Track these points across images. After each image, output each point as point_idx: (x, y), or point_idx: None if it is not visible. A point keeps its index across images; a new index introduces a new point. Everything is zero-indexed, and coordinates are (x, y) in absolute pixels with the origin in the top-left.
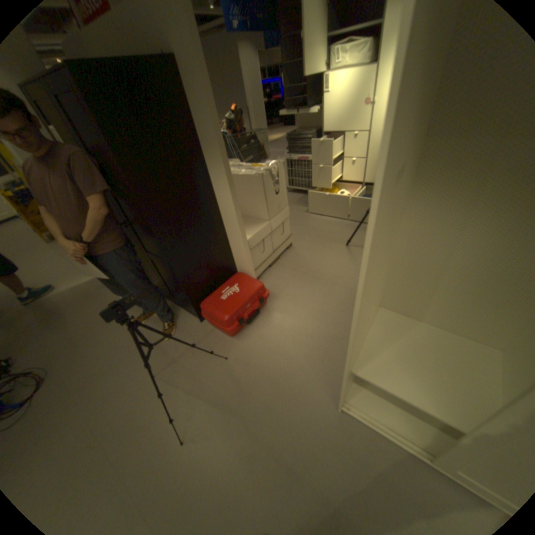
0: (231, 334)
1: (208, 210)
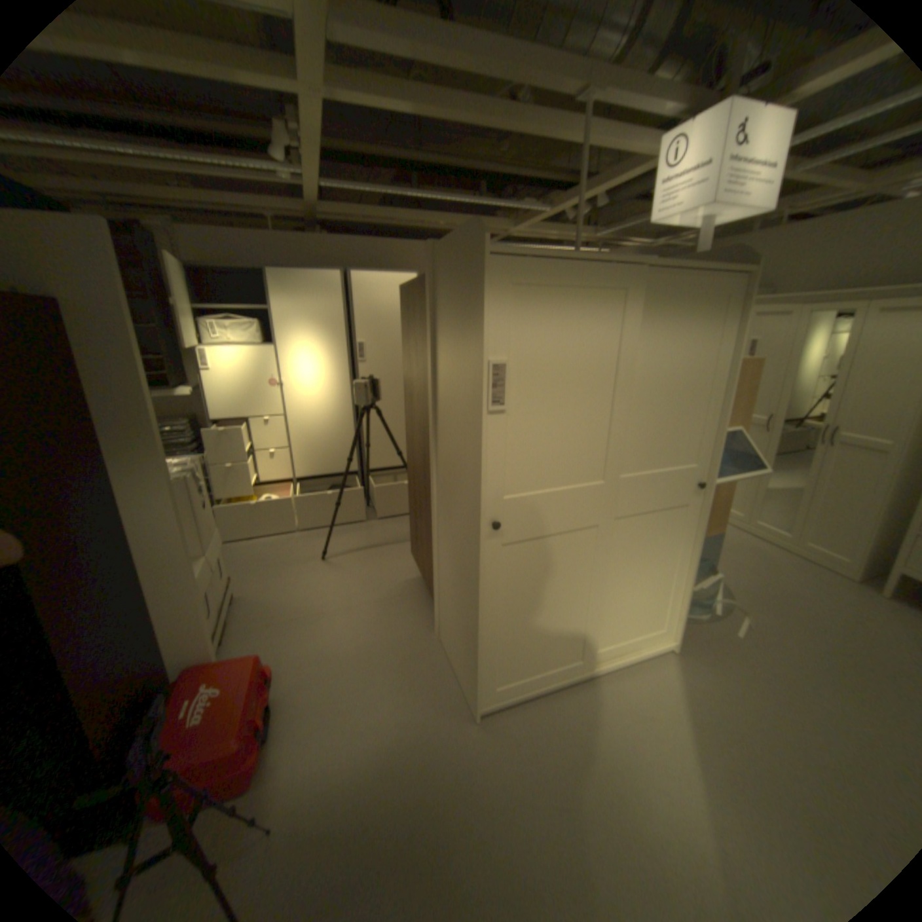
0: (245, 782)
1: (116, 550)
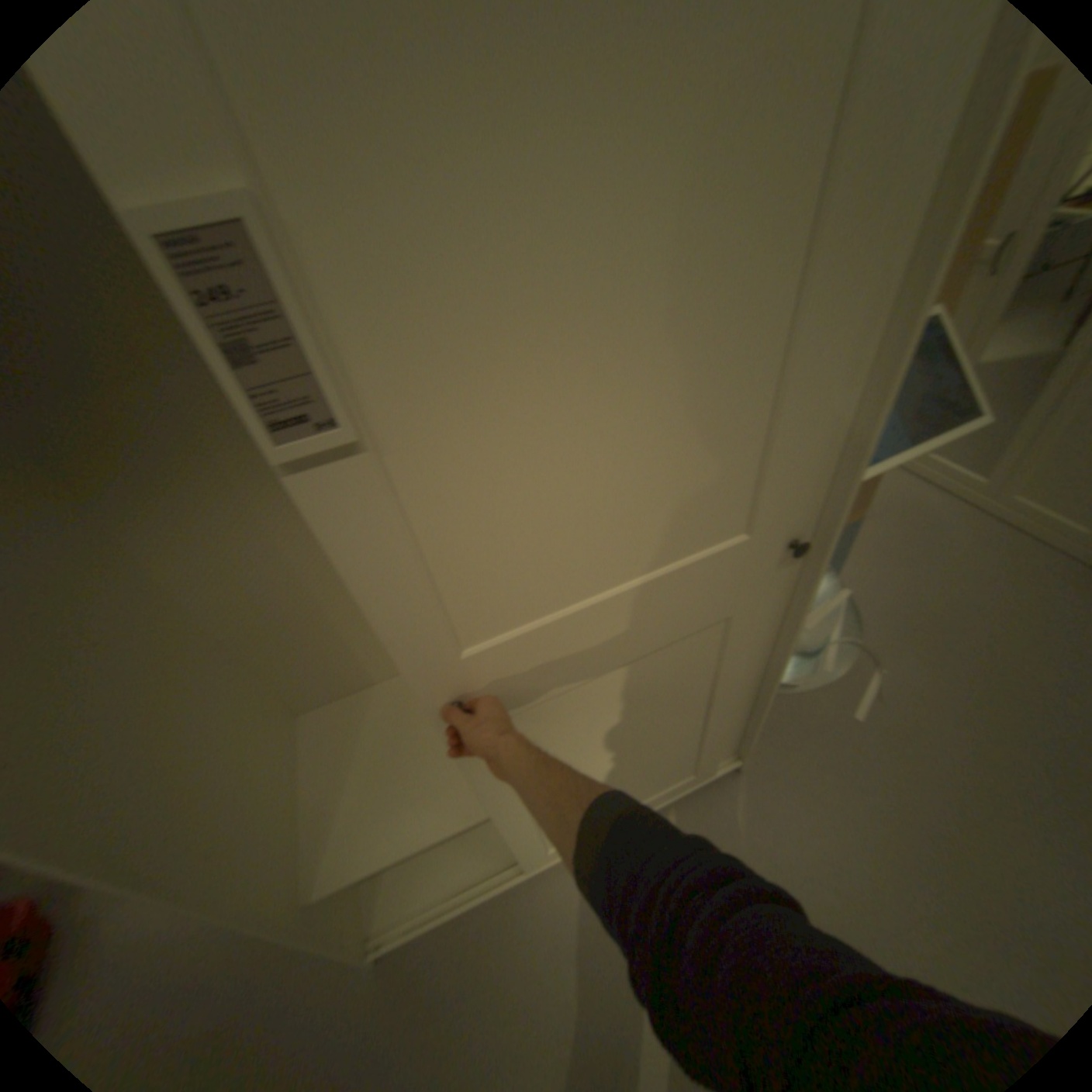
0: None
1: None
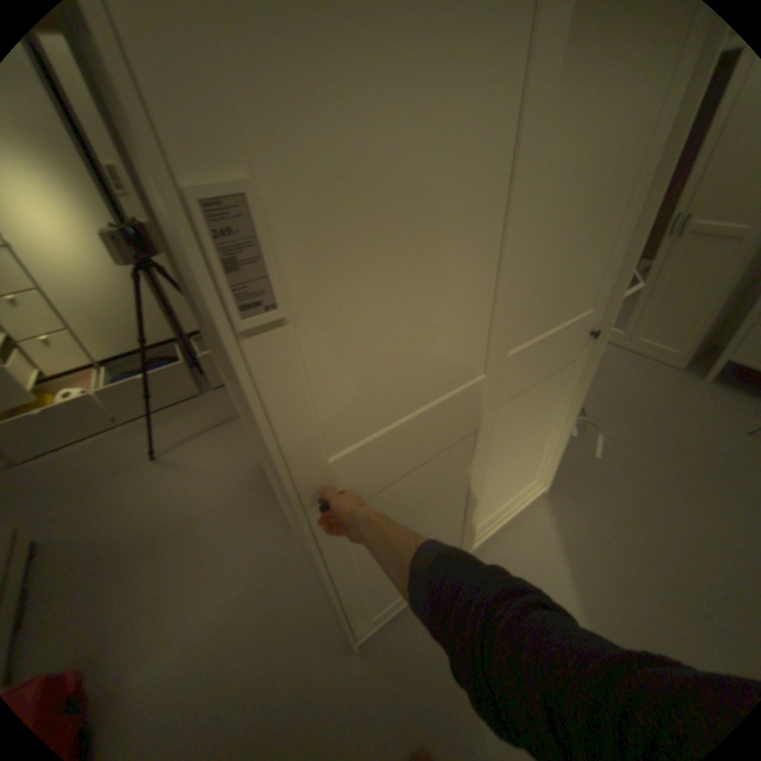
0: None
1: None
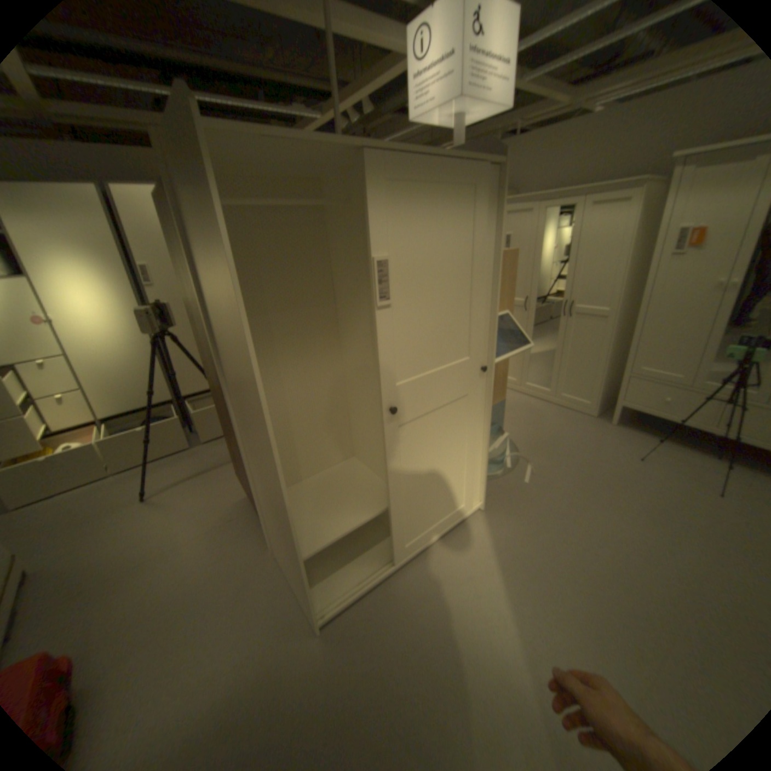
0: None
1: None
